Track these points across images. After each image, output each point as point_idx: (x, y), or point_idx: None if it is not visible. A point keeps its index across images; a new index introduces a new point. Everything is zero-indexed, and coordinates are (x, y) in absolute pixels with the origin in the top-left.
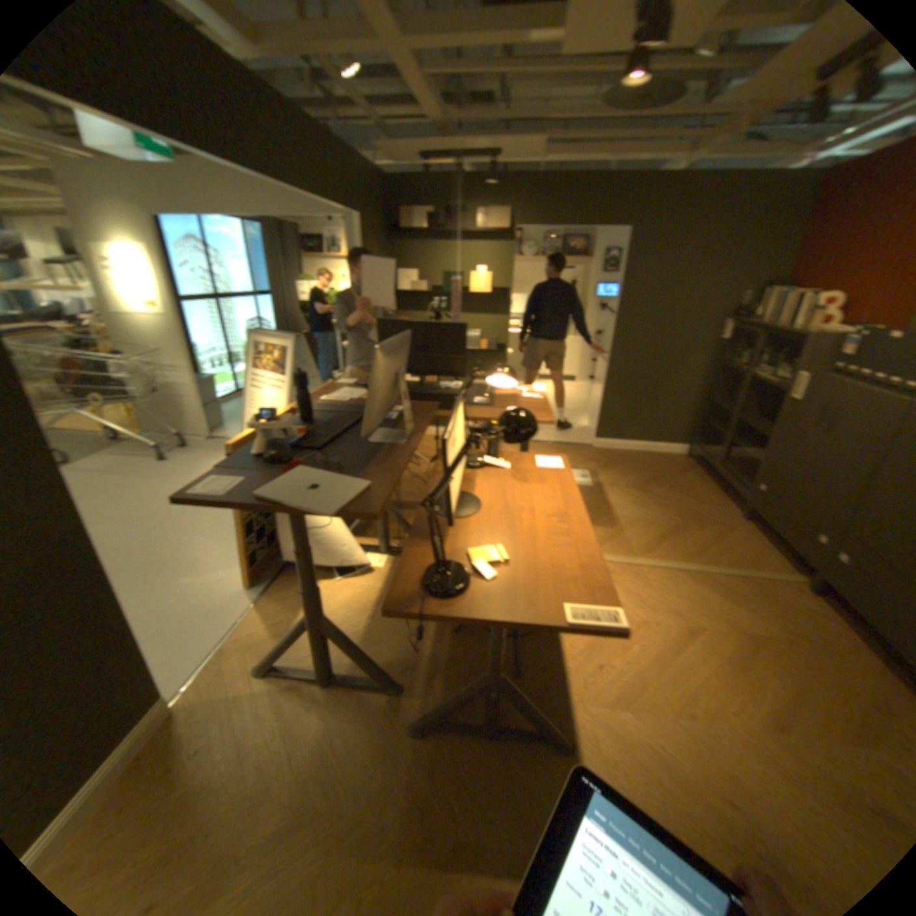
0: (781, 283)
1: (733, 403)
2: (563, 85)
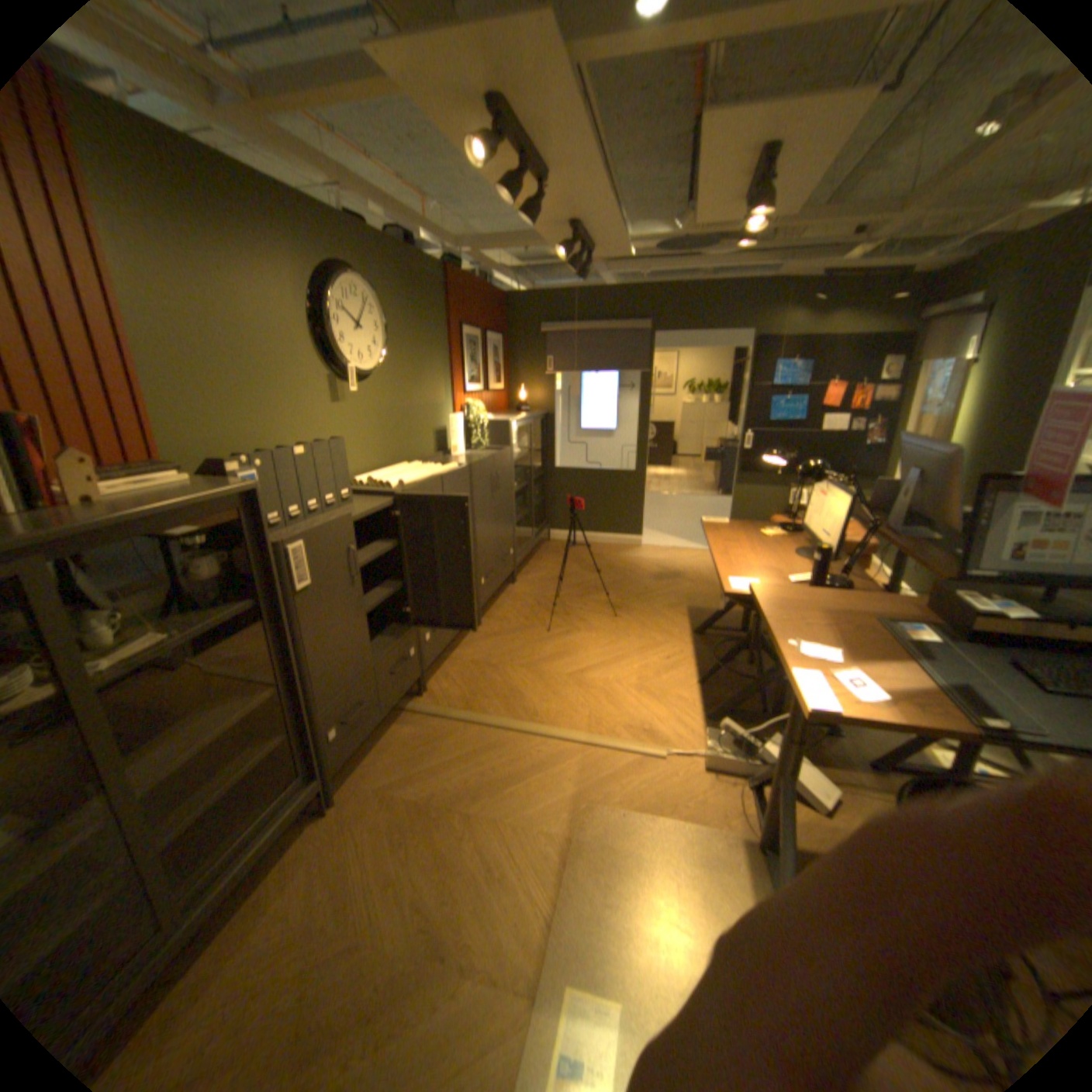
0: None
1: None
2: None
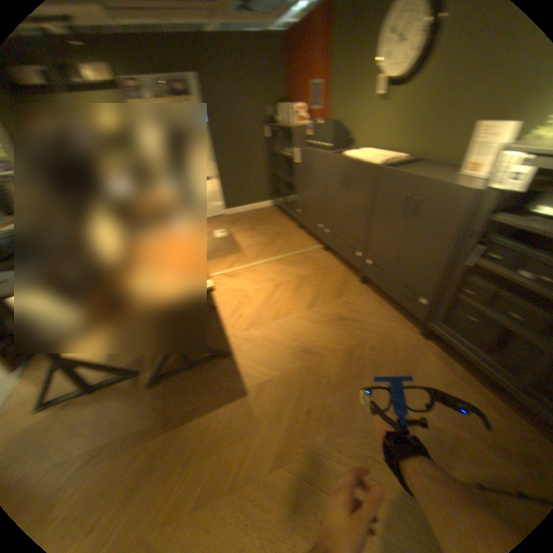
0: (282, 100)
1: (280, 172)
2: None
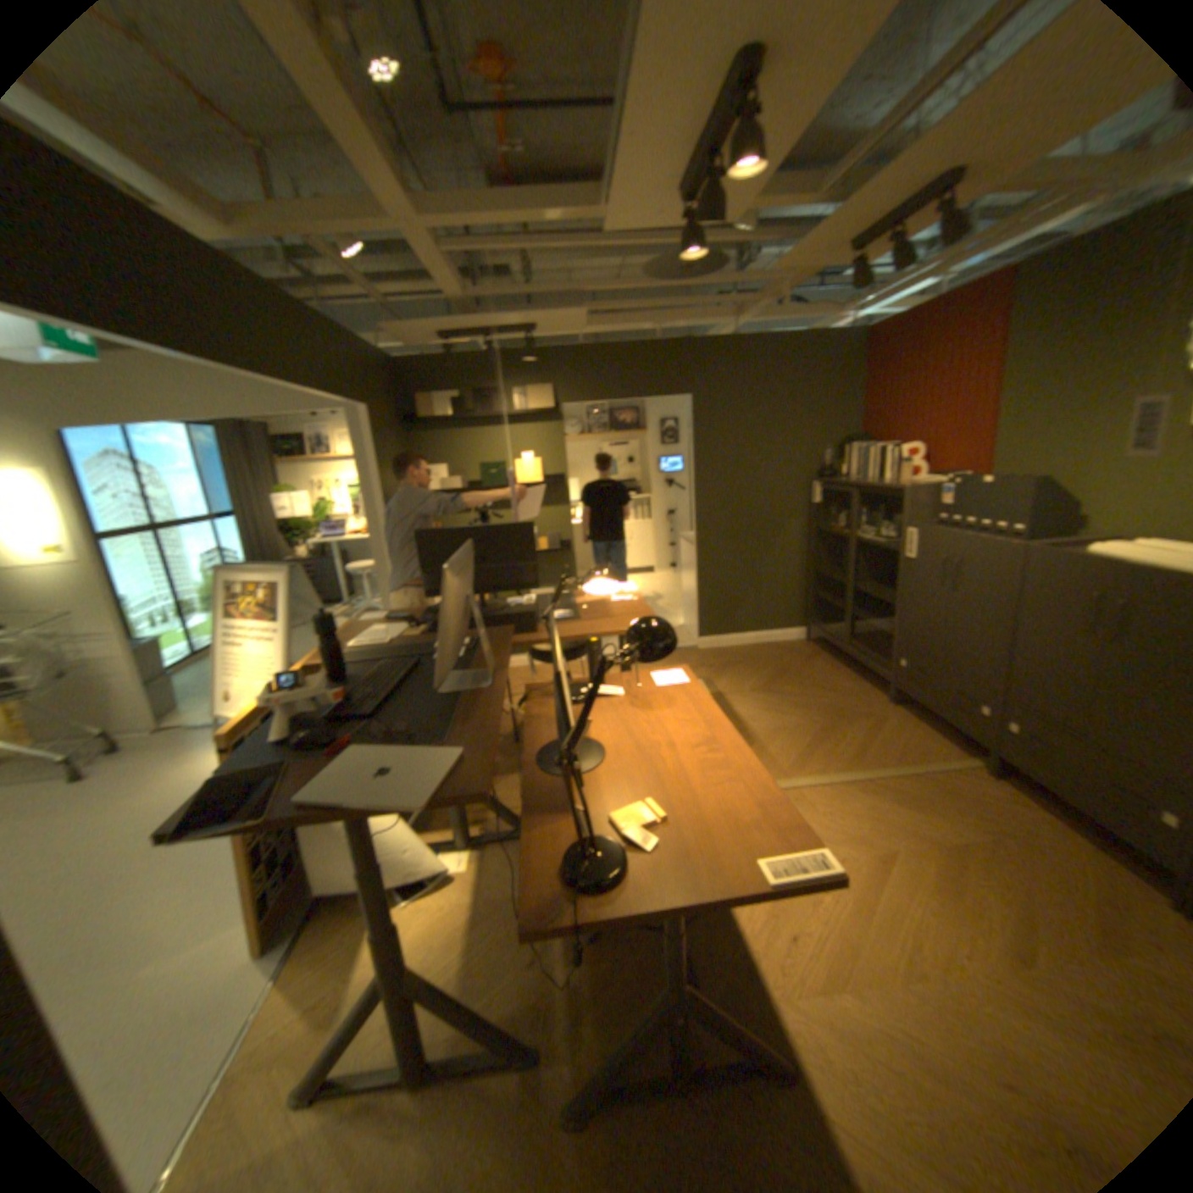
0: (857, 439)
1: (842, 573)
2: (589, 257)
